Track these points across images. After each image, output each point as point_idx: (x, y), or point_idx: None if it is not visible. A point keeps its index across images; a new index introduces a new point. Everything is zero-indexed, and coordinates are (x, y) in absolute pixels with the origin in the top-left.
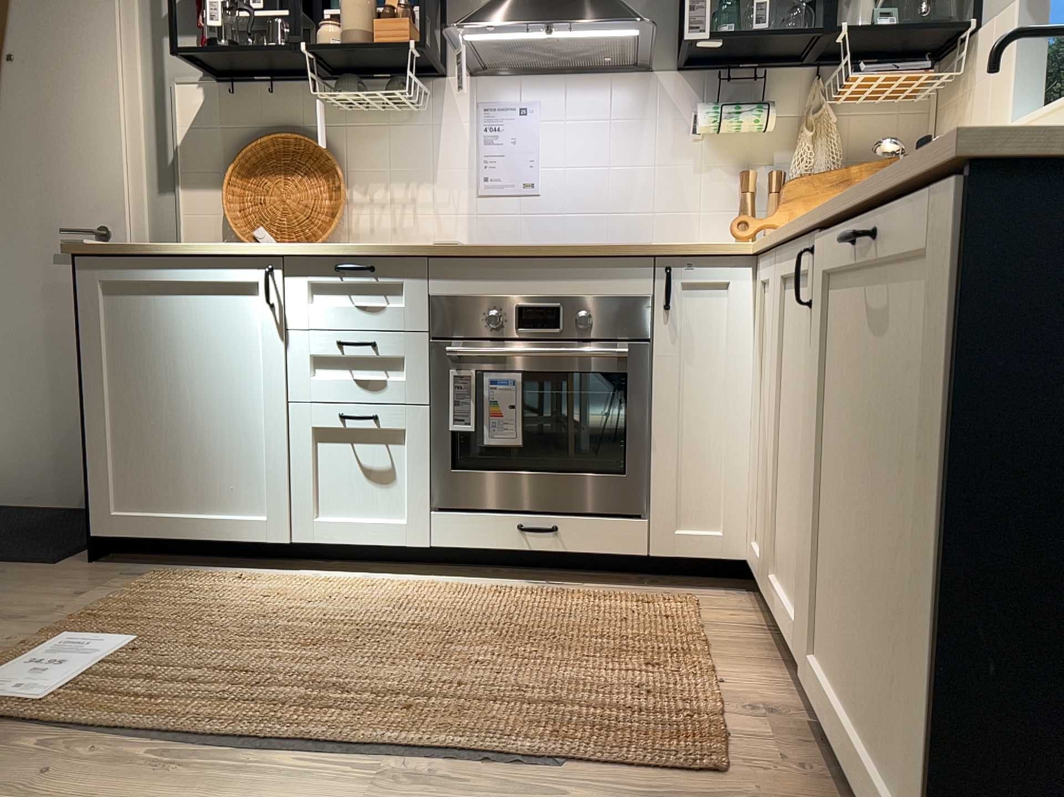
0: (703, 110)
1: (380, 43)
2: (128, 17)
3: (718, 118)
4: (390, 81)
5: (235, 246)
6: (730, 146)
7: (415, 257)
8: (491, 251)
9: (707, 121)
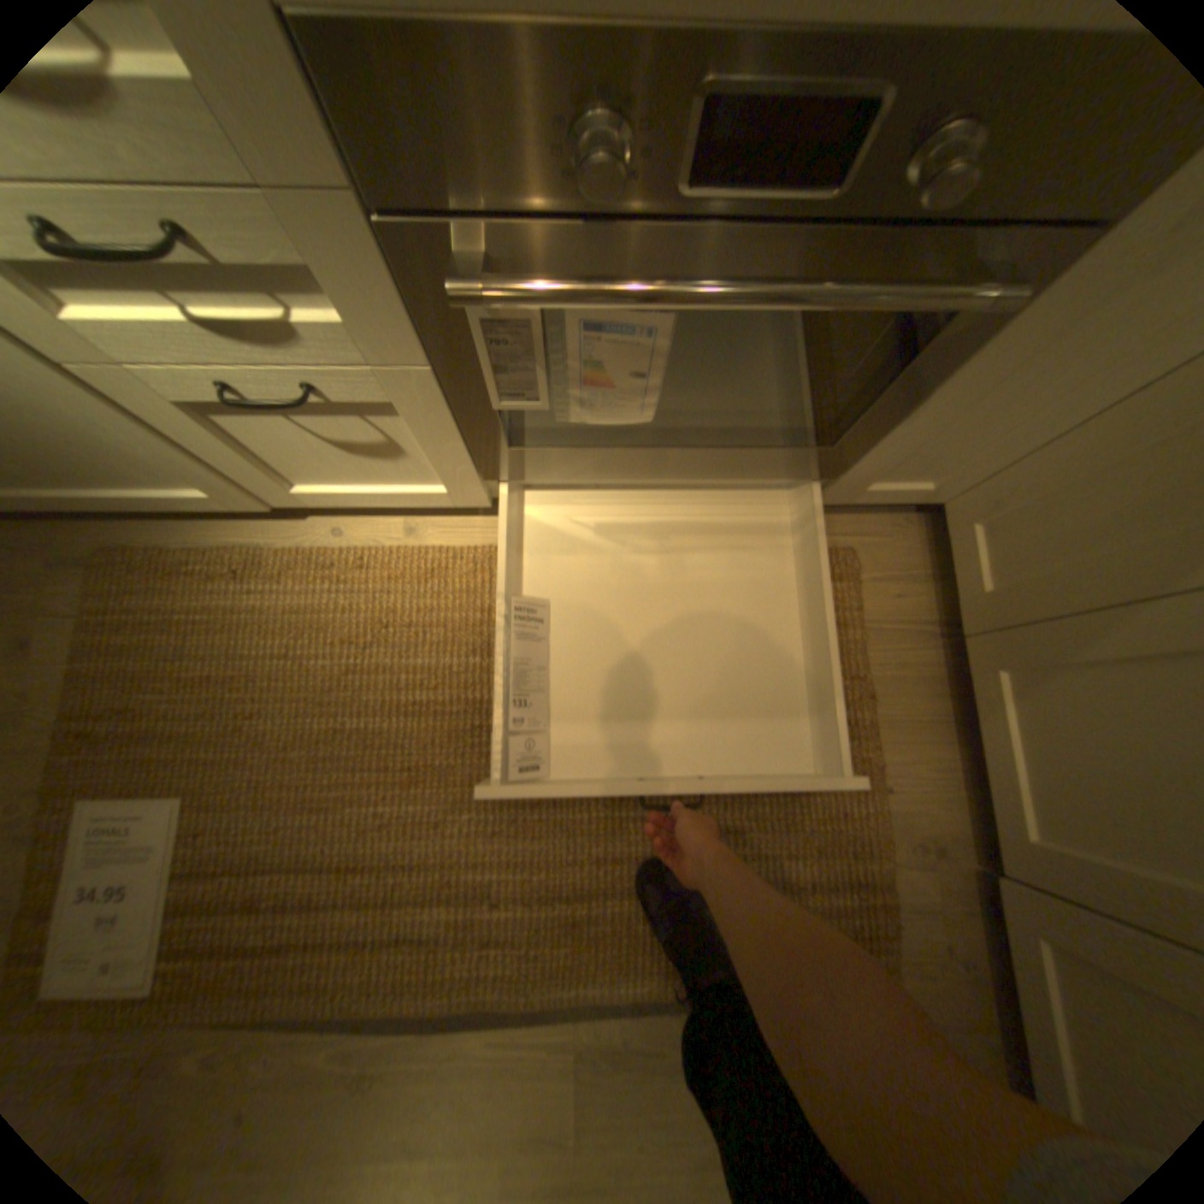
0: None
1: None
2: None
3: None
4: None
5: None
6: None
7: None
8: None
9: None
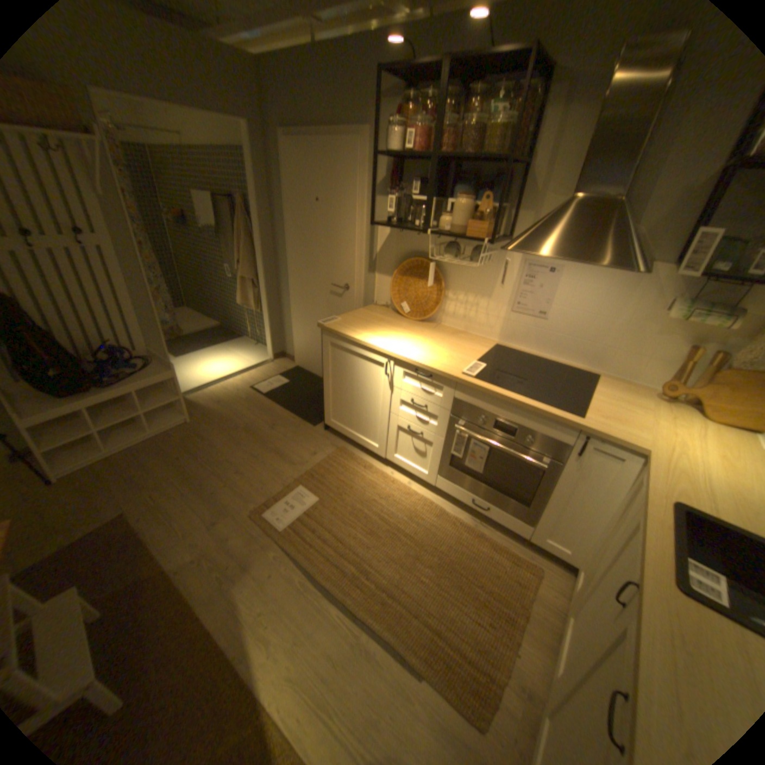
0: (681, 305)
1: (469, 235)
2: (362, 183)
3: (690, 315)
4: (476, 246)
5: (378, 341)
6: (697, 324)
7: (450, 379)
8: (487, 391)
9: (683, 308)
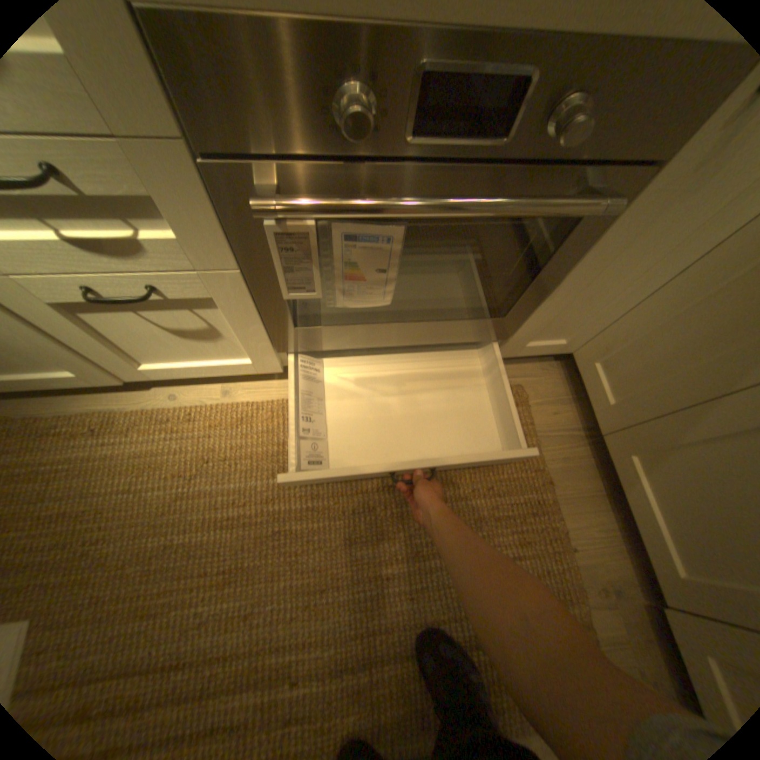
0: None
1: None
2: None
3: None
4: None
5: None
6: None
7: None
8: None
9: None
